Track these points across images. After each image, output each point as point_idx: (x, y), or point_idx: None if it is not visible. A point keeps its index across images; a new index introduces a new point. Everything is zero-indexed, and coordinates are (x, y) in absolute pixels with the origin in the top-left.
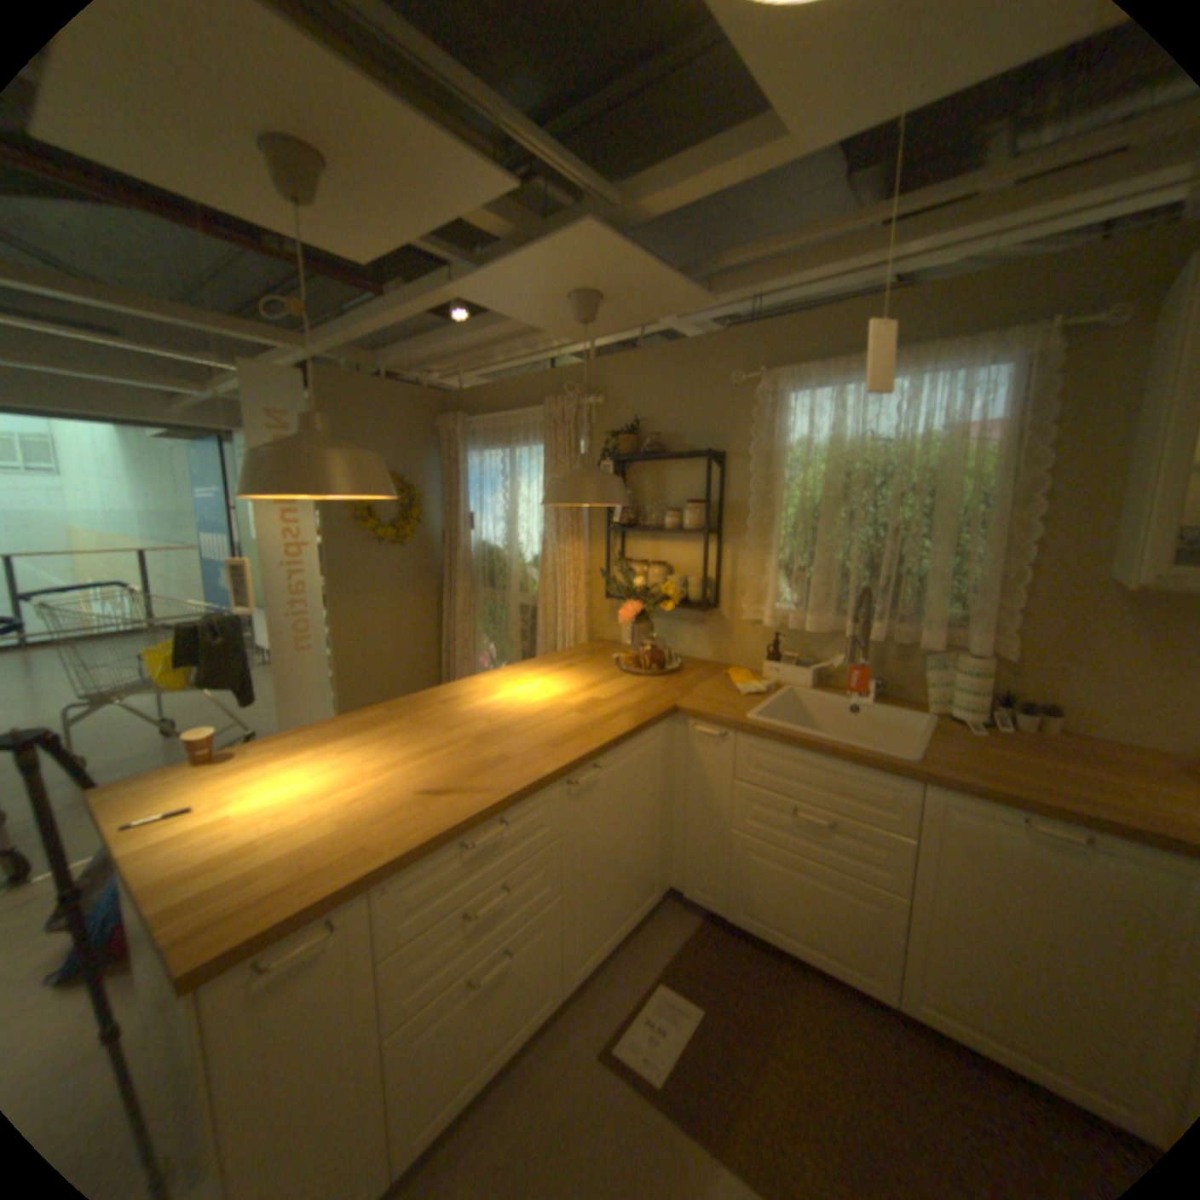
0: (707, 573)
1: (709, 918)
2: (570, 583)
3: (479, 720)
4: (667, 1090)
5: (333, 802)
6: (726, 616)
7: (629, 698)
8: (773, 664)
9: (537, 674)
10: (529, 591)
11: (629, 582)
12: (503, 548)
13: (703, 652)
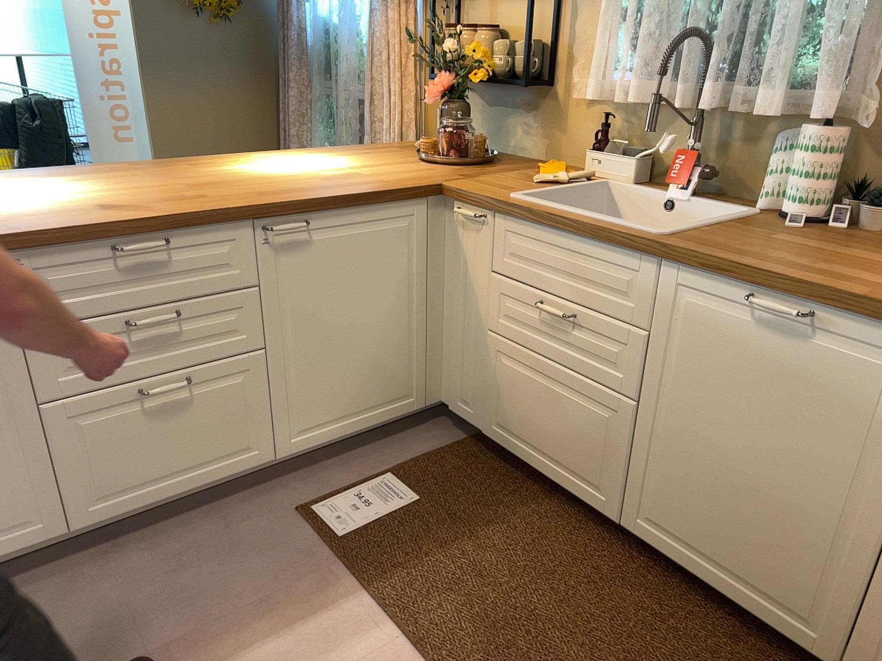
0: (544, 40)
1: (475, 435)
2: (396, 63)
3: (214, 176)
4: (347, 538)
5: (16, 204)
6: (560, 98)
7: (396, 175)
8: (594, 155)
9: (321, 155)
10: (363, 80)
11: (444, 50)
12: (340, 26)
13: (533, 148)
